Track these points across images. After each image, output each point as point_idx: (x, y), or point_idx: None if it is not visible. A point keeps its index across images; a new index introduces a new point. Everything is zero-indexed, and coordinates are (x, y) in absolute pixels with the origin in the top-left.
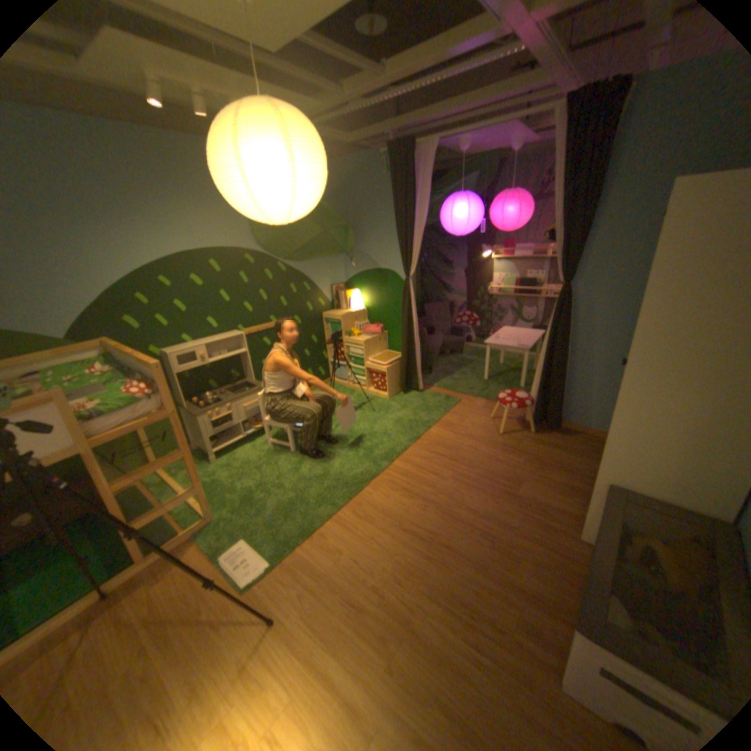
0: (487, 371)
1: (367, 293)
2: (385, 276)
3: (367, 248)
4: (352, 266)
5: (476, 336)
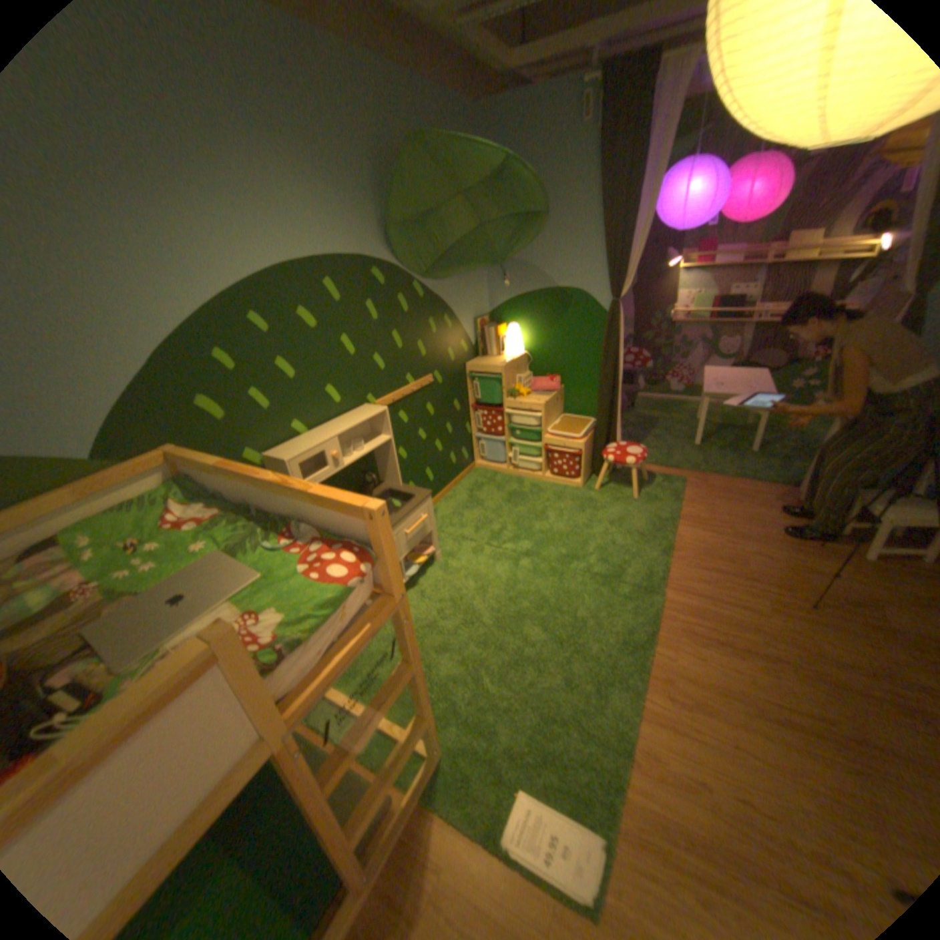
0: (701, 431)
1: (530, 326)
2: (567, 297)
3: (534, 253)
4: (504, 285)
5: (646, 381)
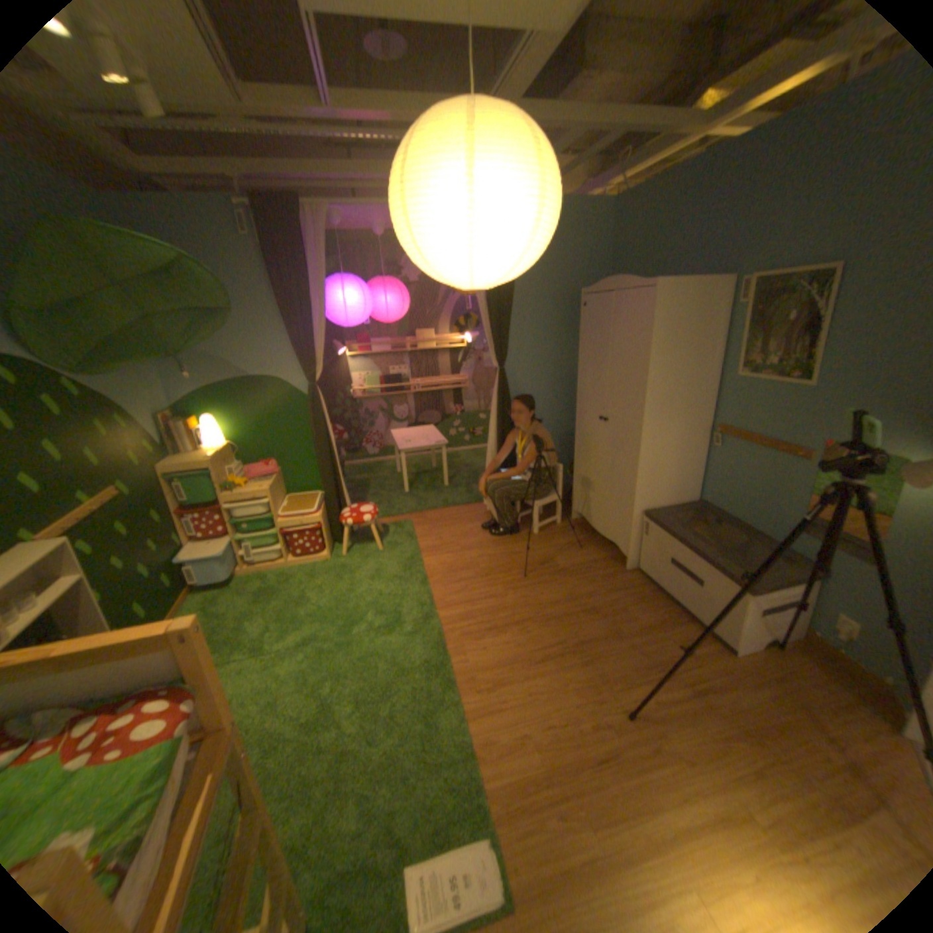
0: (406, 480)
1: (227, 415)
2: (262, 385)
3: (214, 345)
4: (184, 377)
5: (346, 451)
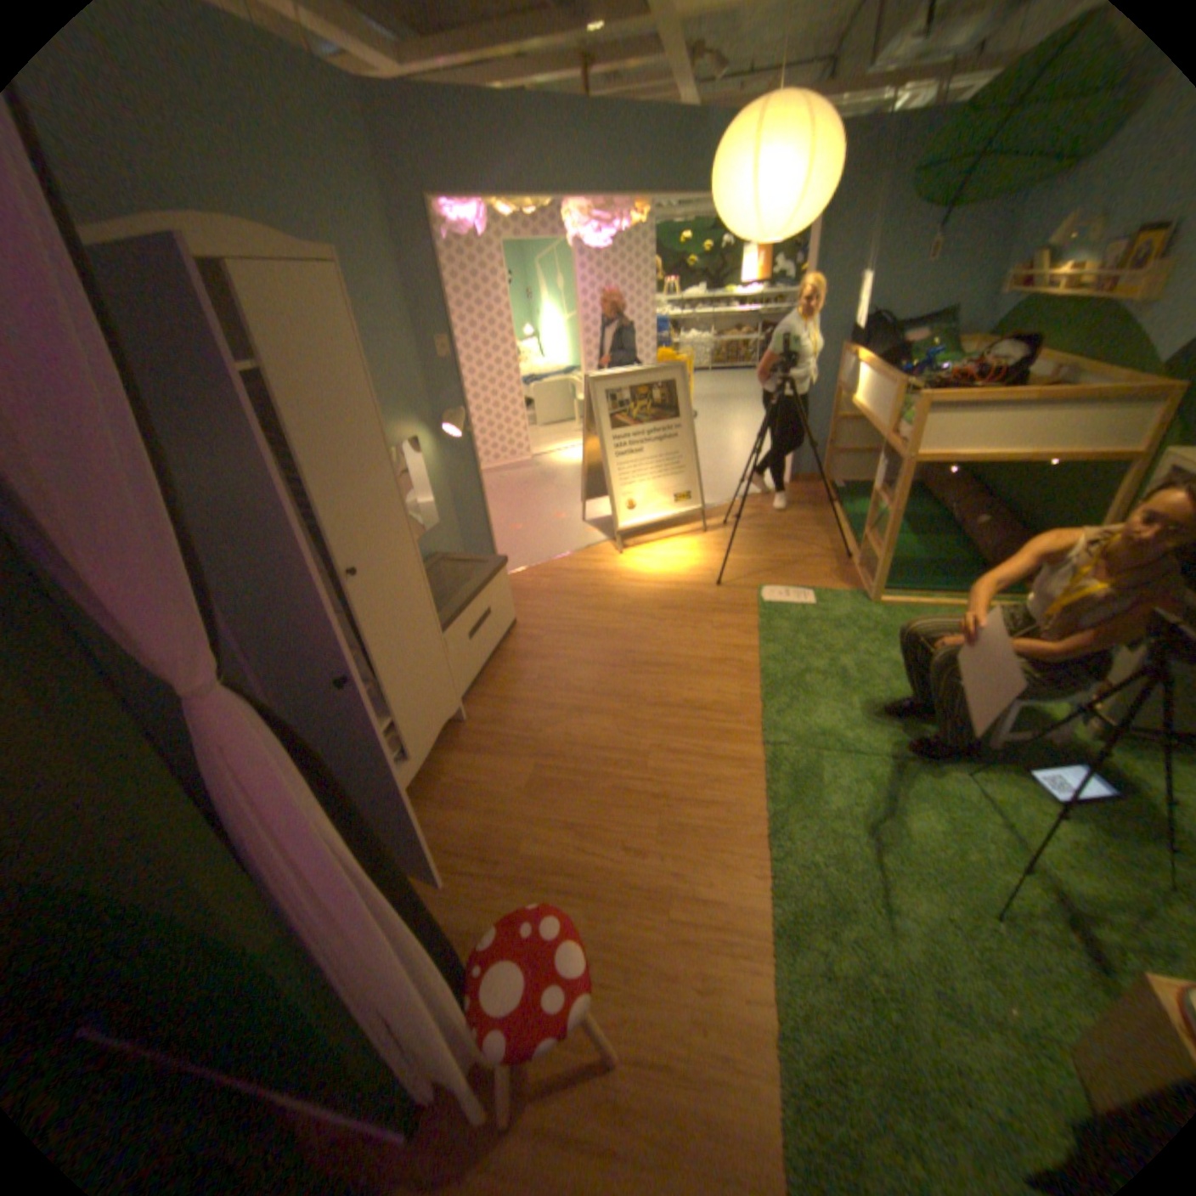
0: None
1: None
2: None
3: None
4: None
5: None
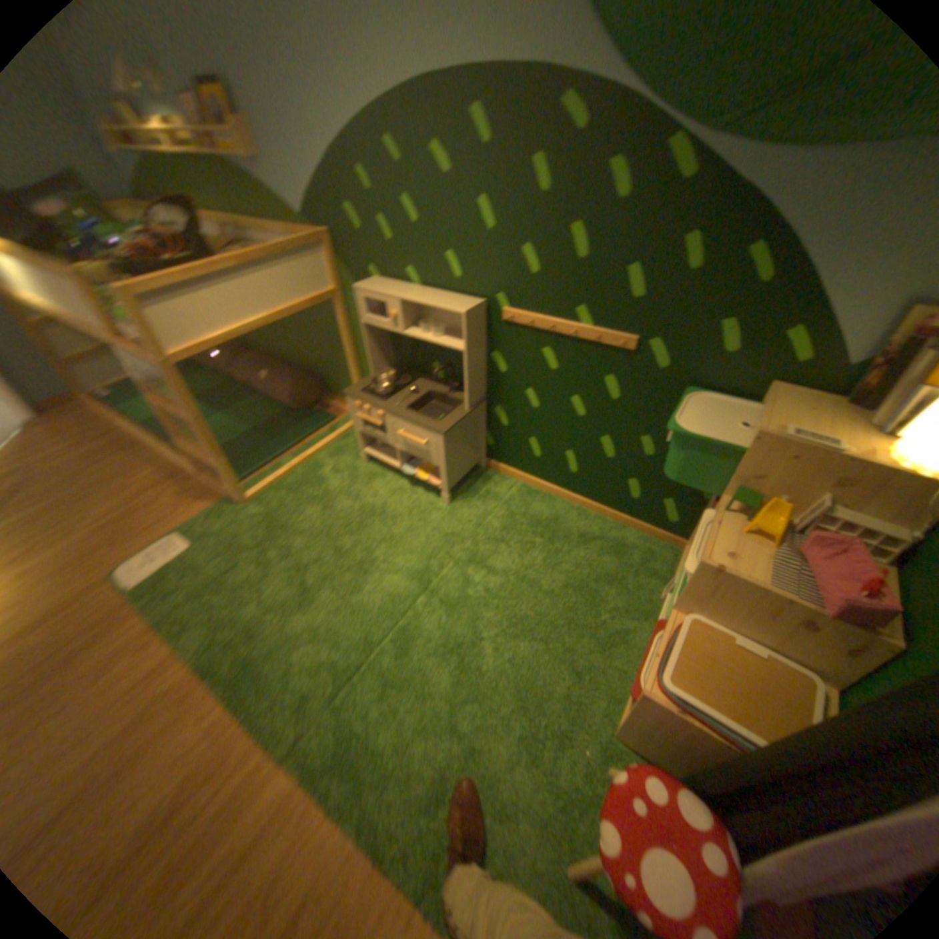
0: None
1: None
2: None
3: None
4: None
5: None
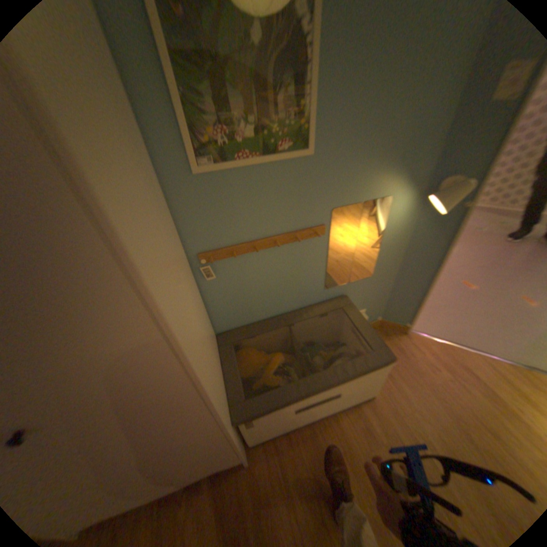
0: None
1: None
2: None
3: None
4: None
5: None
